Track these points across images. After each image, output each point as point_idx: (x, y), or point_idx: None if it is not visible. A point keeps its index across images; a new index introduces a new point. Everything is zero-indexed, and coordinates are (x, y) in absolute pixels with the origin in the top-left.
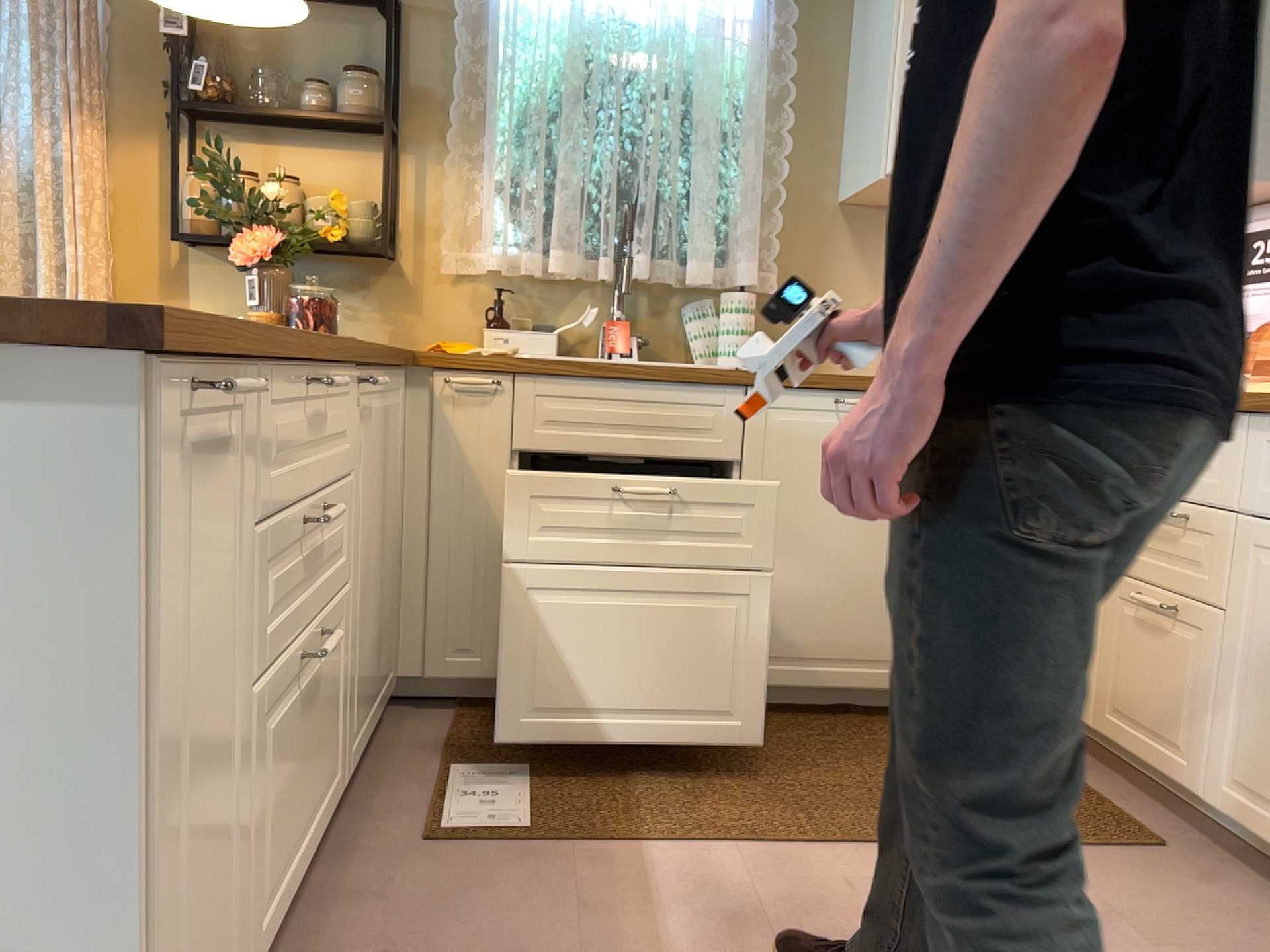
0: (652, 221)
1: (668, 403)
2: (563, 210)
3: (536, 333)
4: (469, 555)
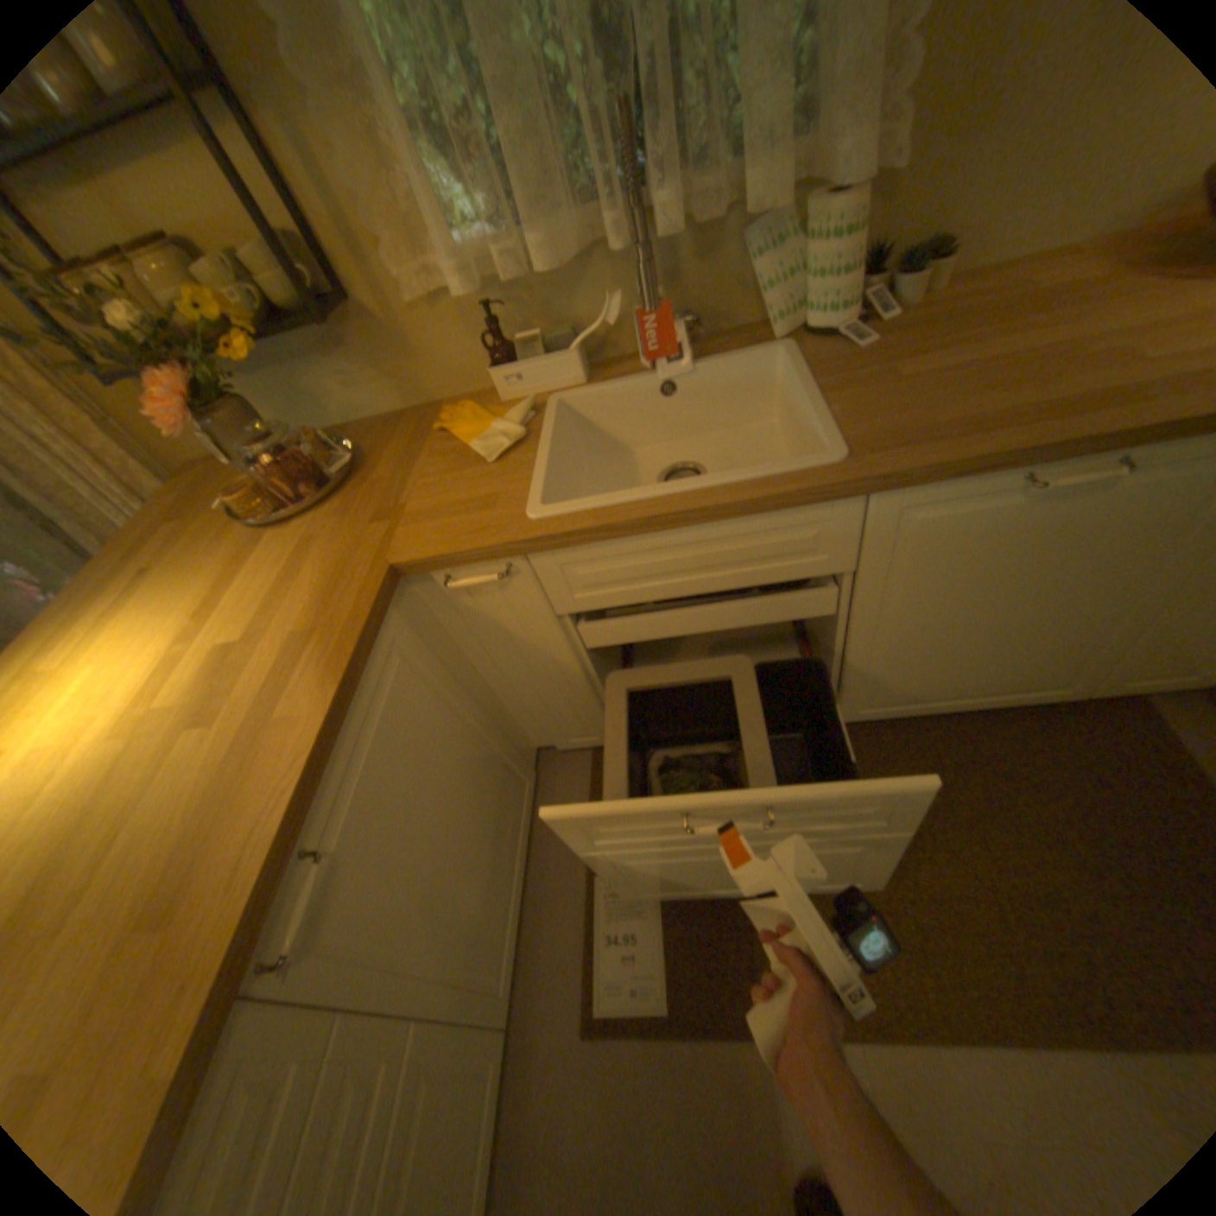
0: (670, 88)
1: (744, 535)
2: (515, 147)
3: (549, 358)
4: (555, 689)
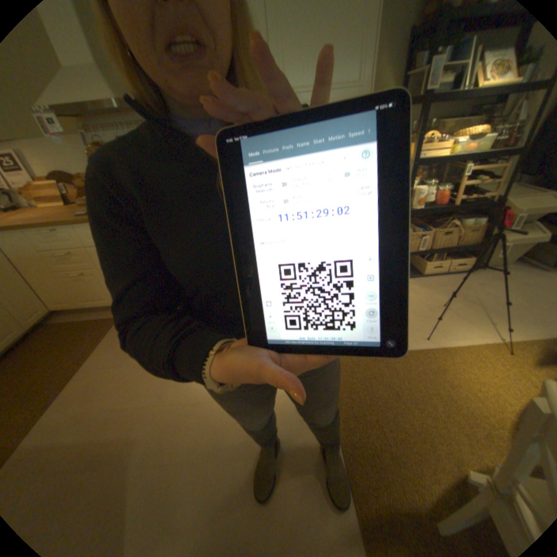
0: None
1: None
2: None
3: None
4: None
